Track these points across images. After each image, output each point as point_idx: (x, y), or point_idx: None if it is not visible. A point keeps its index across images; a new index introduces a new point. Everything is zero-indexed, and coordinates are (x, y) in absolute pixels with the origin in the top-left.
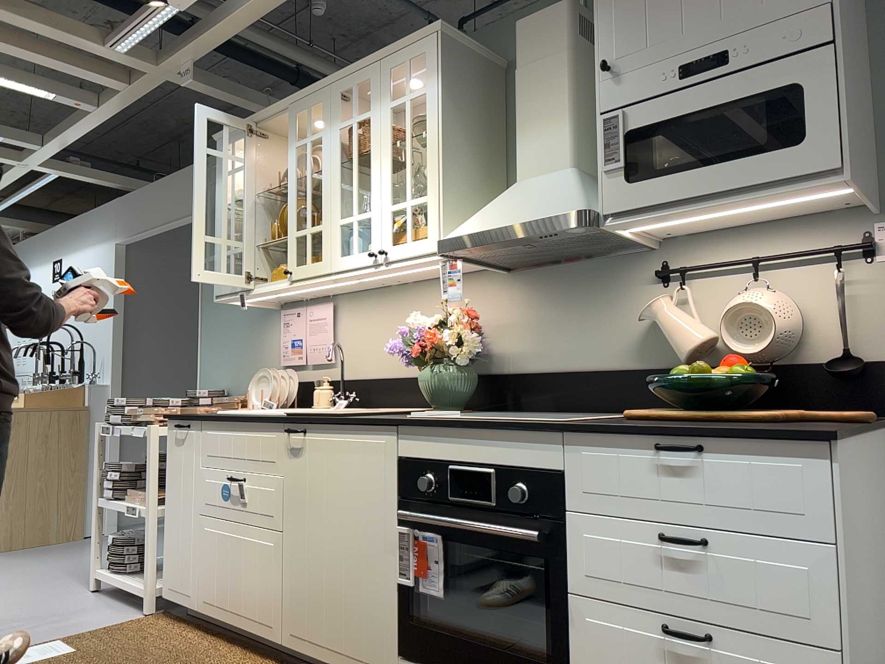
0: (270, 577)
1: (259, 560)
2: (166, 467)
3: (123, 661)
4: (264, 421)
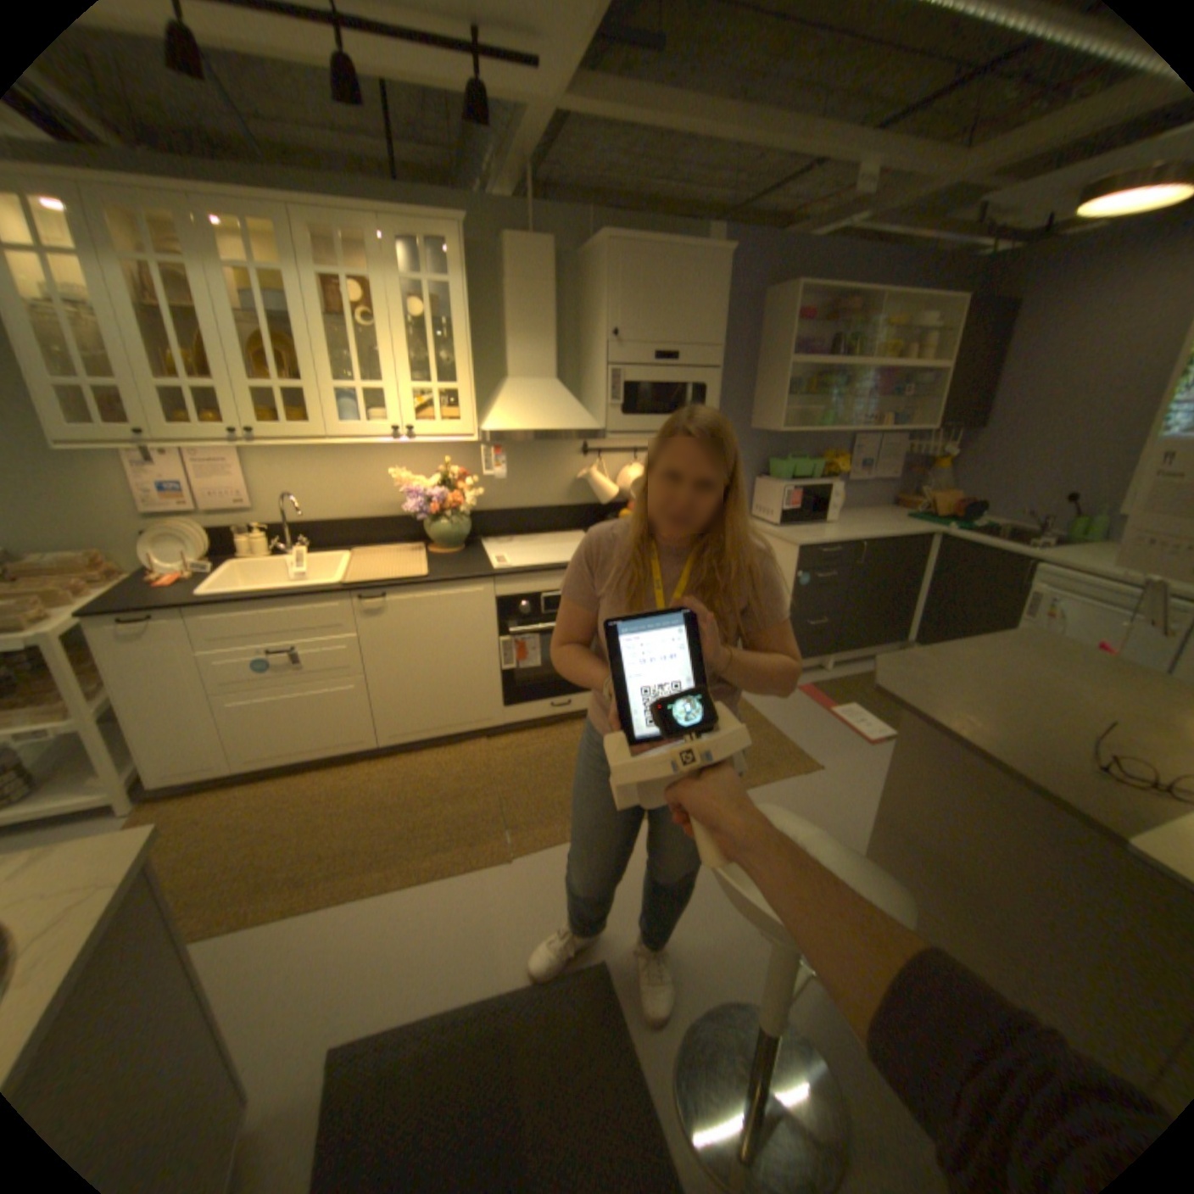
0: (354, 711)
1: (335, 704)
2: (104, 671)
3: (233, 843)
4: (322, 595)
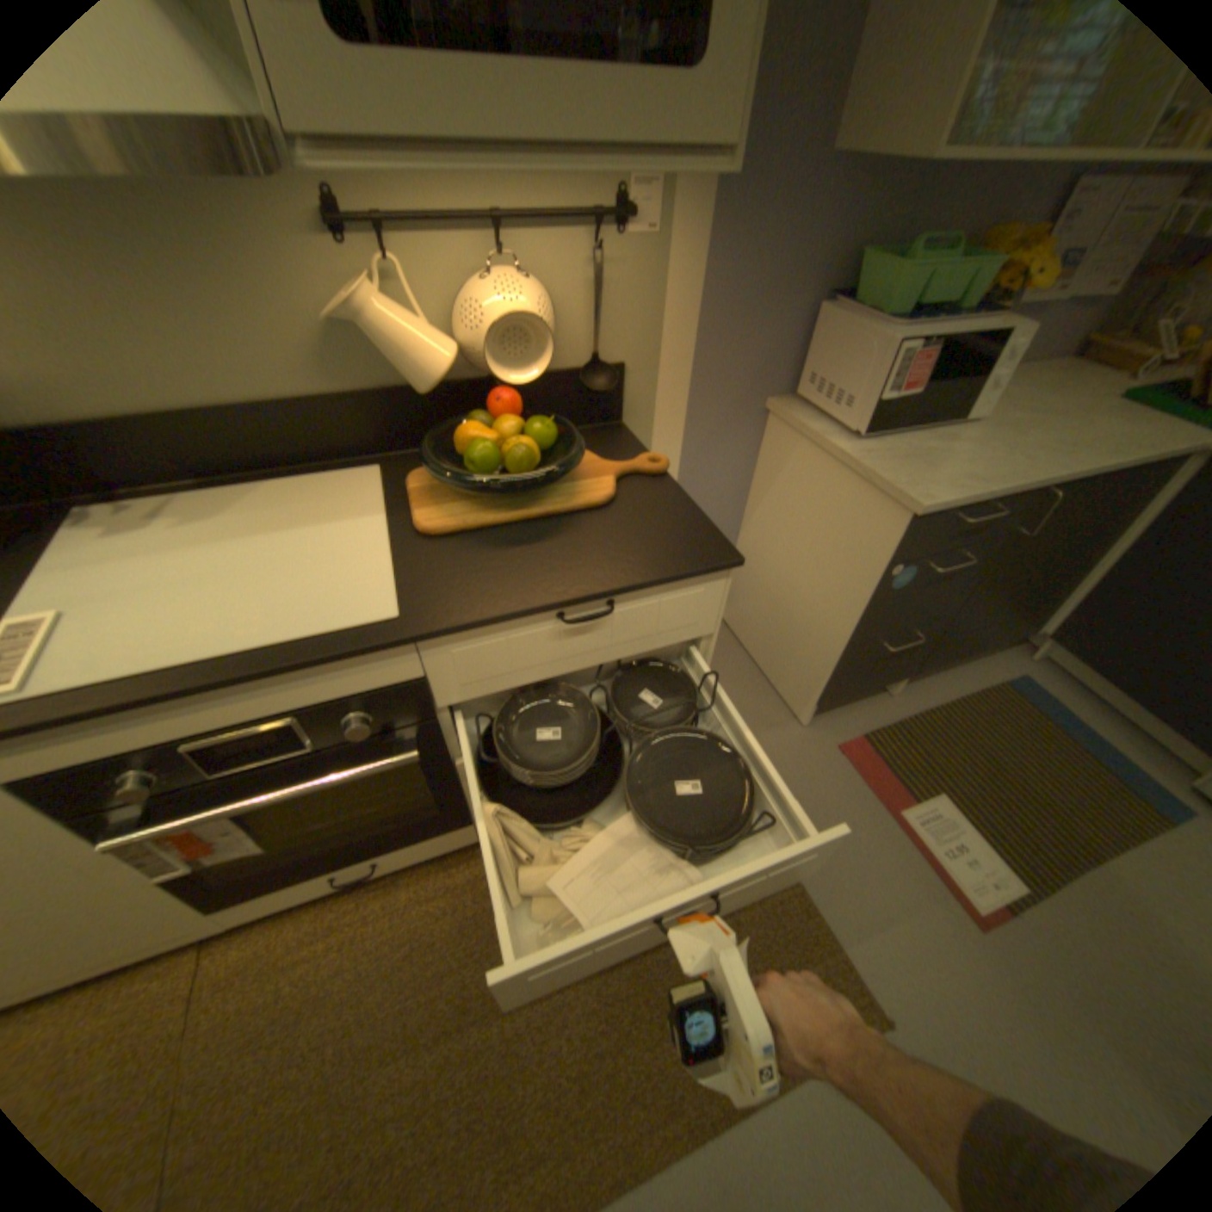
0: None
1: None
2: None
3: None
4: None
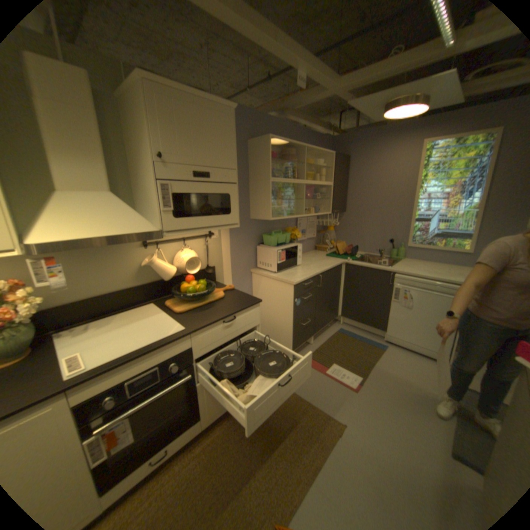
0: None
1: None
2: None
3: None
4: None
